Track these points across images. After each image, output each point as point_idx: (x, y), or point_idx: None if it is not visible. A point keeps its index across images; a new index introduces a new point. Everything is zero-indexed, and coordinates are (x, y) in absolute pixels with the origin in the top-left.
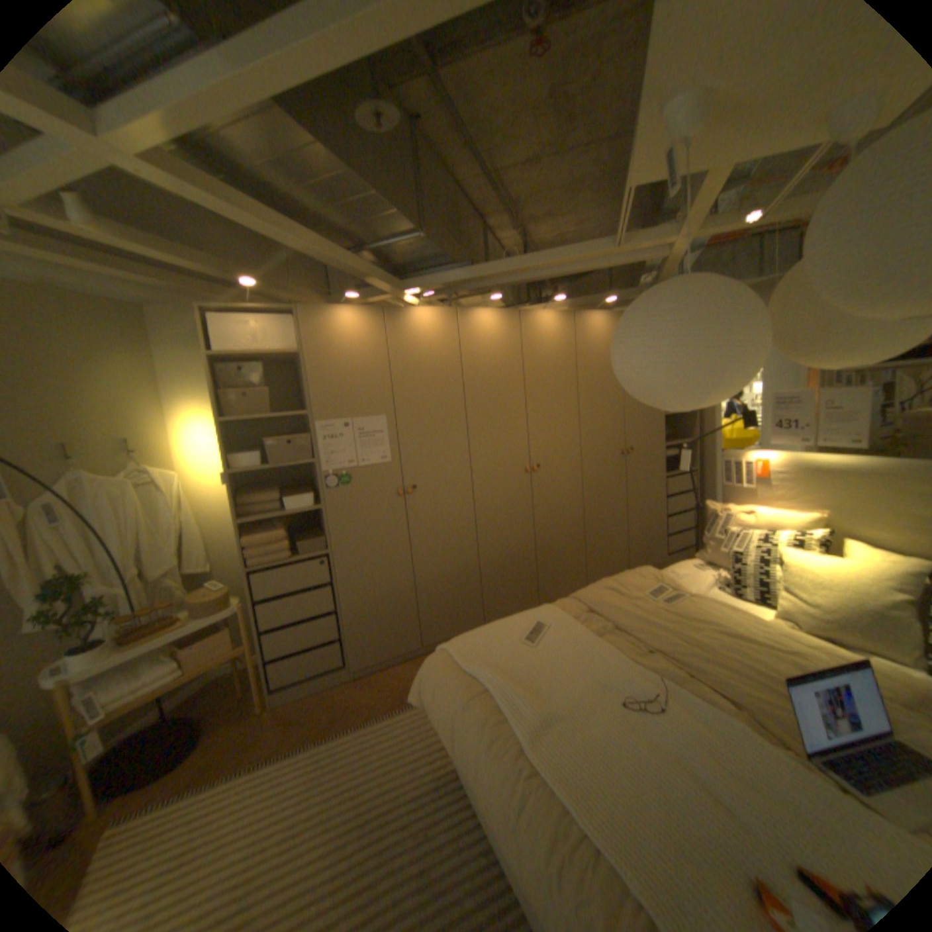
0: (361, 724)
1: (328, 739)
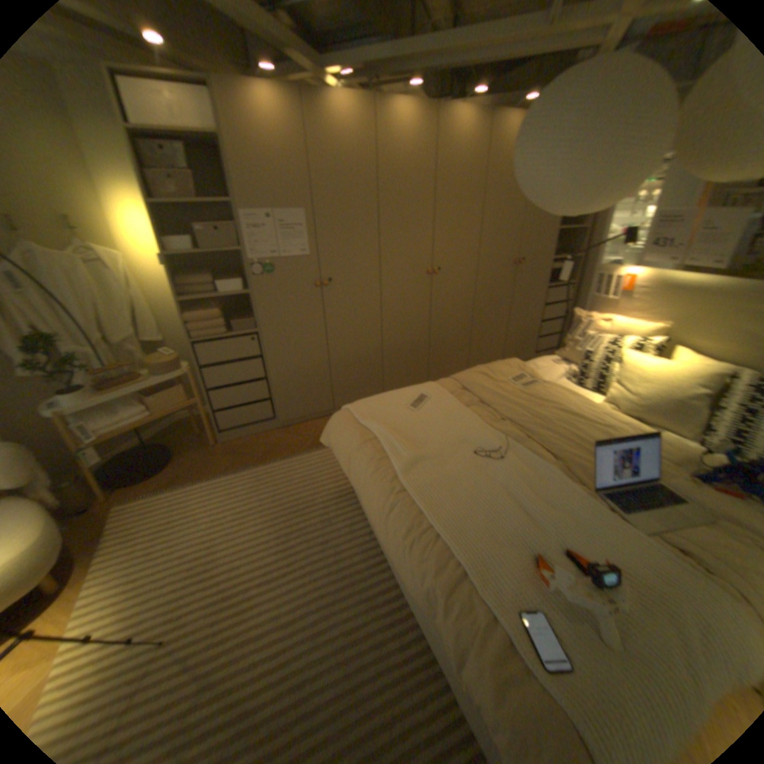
0: (286, 456)
1: (262, 464)
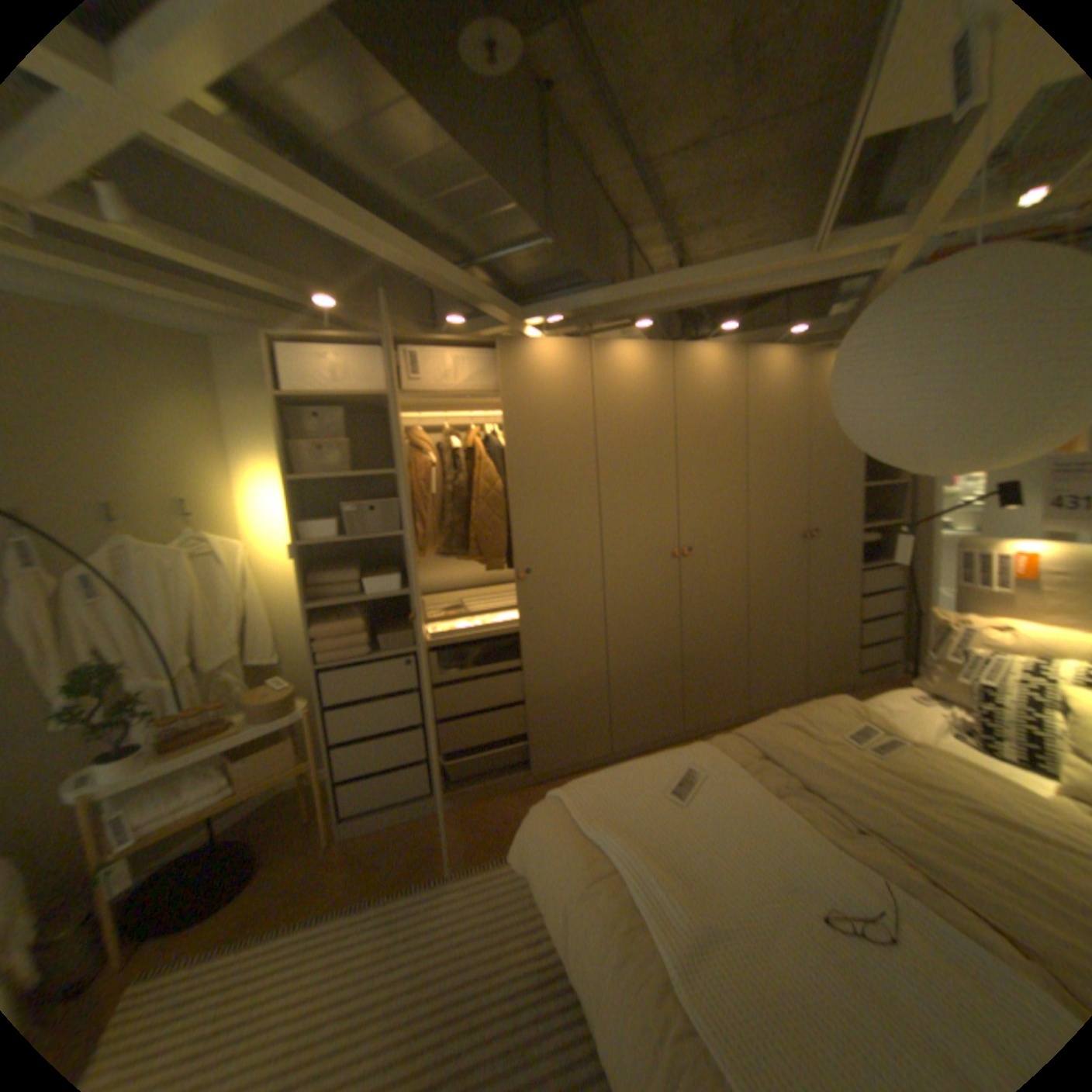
0: (447, 875)
1: (405, 893)
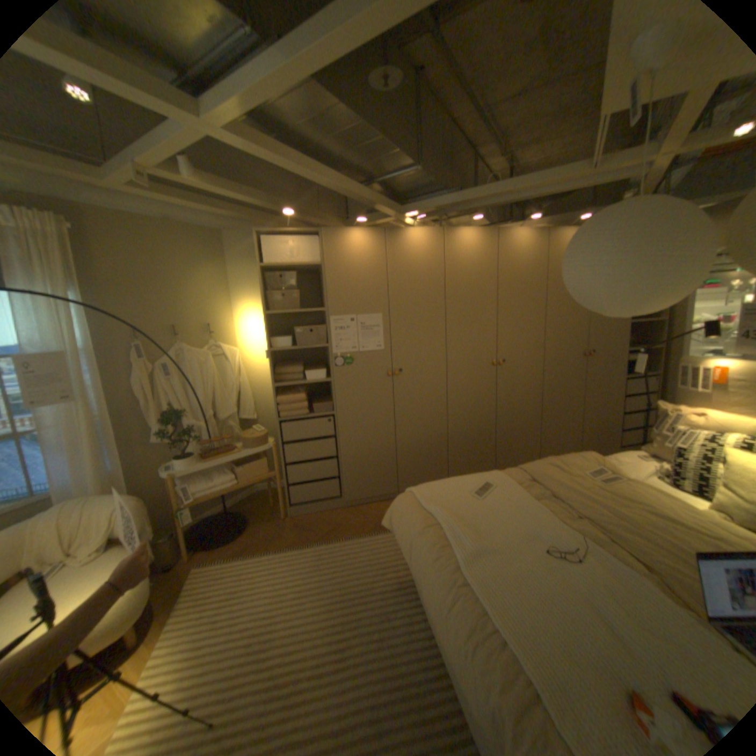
0: (350, 537)
1: (326, 543)
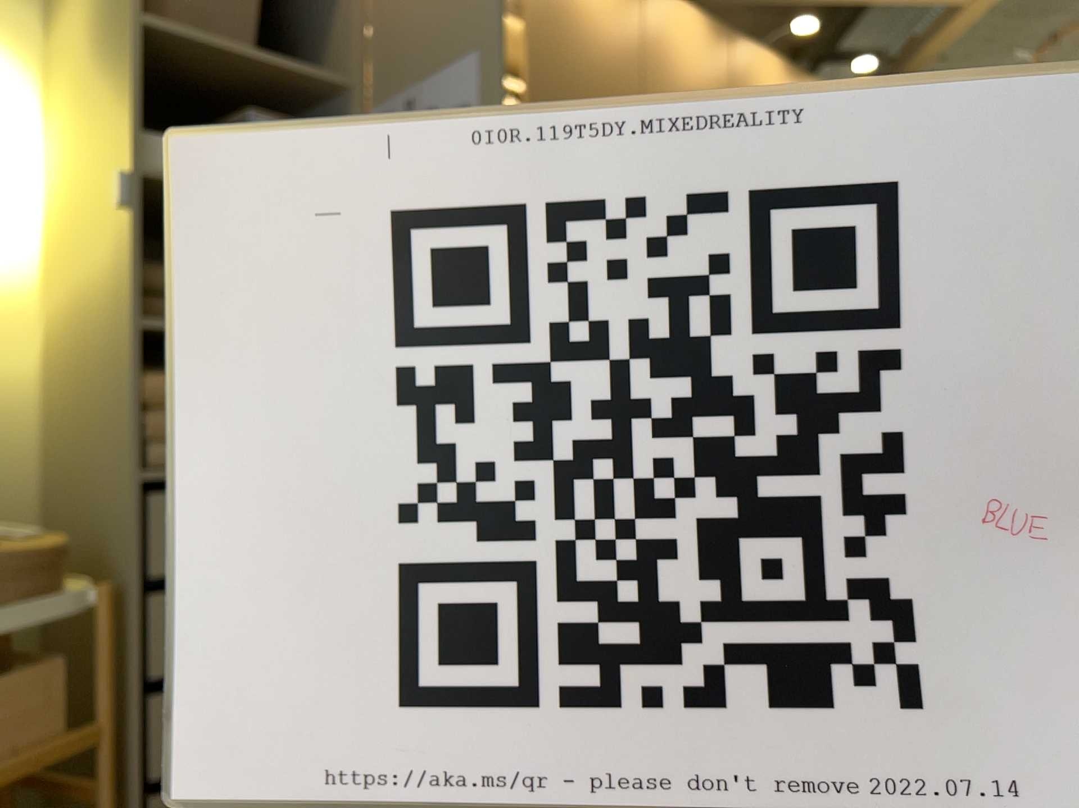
0: None
1: None
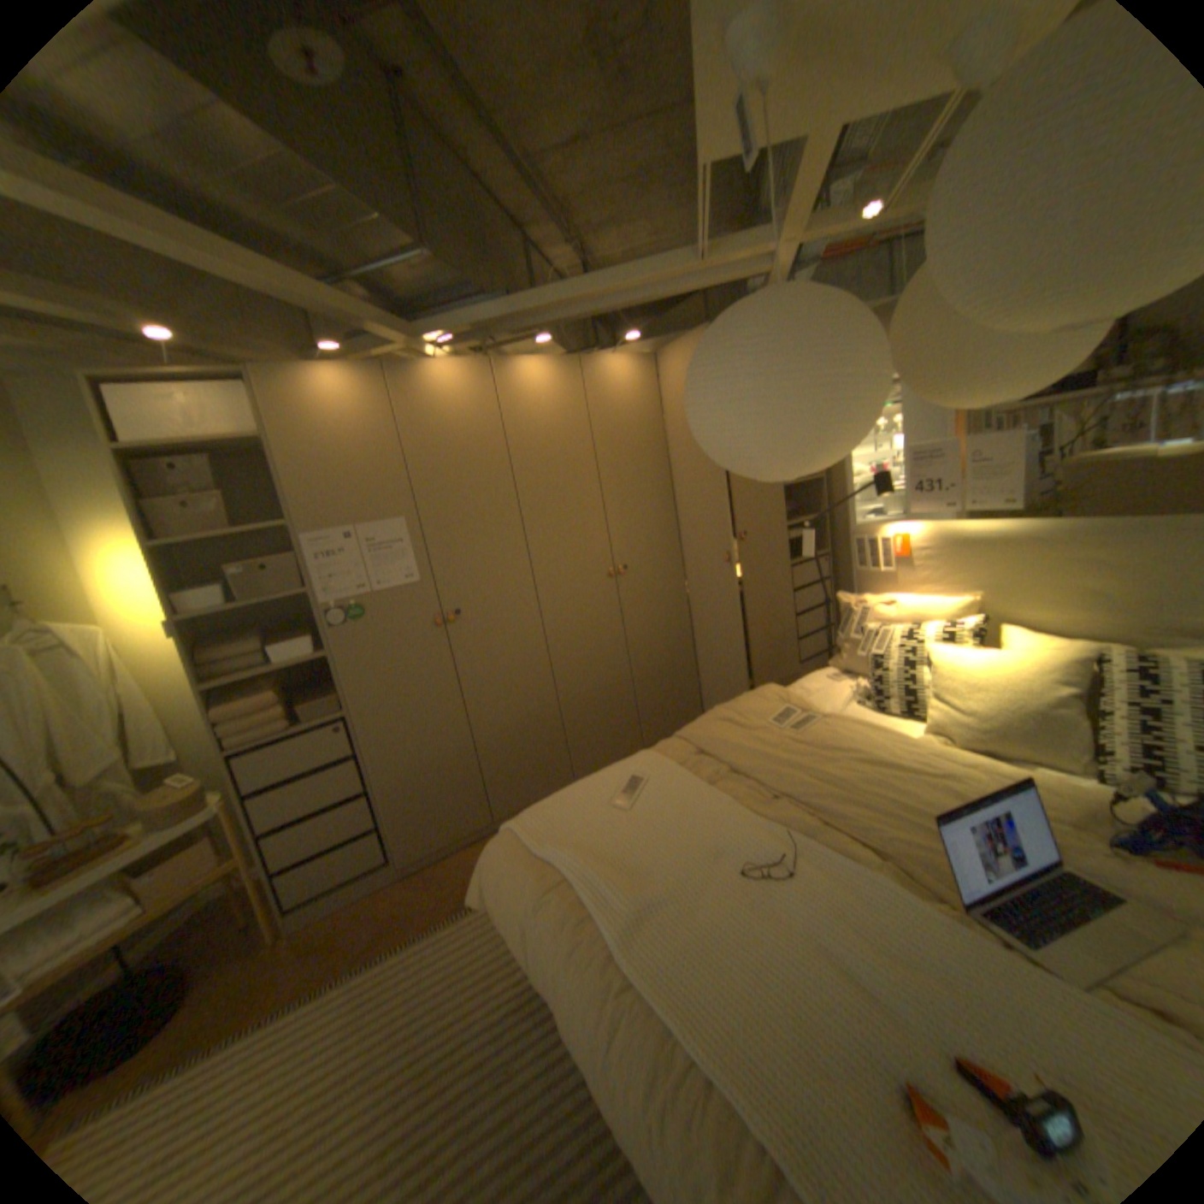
0: (415, 936)
1: (370, 965)
